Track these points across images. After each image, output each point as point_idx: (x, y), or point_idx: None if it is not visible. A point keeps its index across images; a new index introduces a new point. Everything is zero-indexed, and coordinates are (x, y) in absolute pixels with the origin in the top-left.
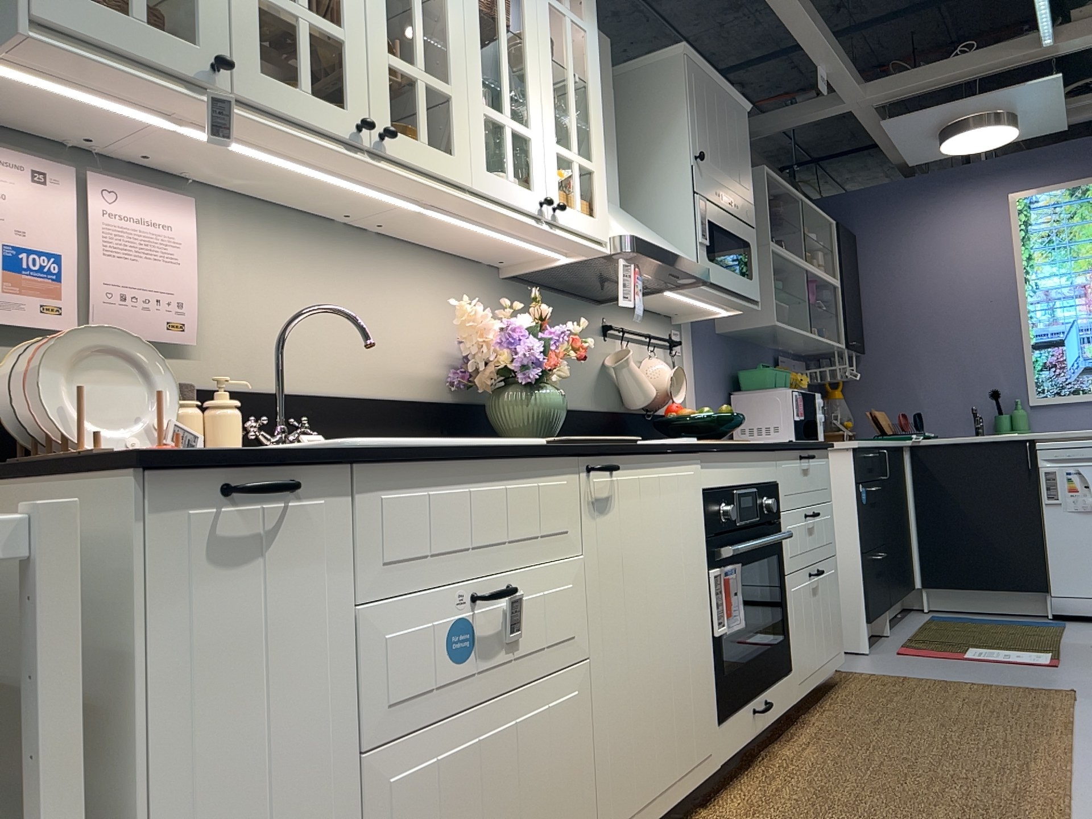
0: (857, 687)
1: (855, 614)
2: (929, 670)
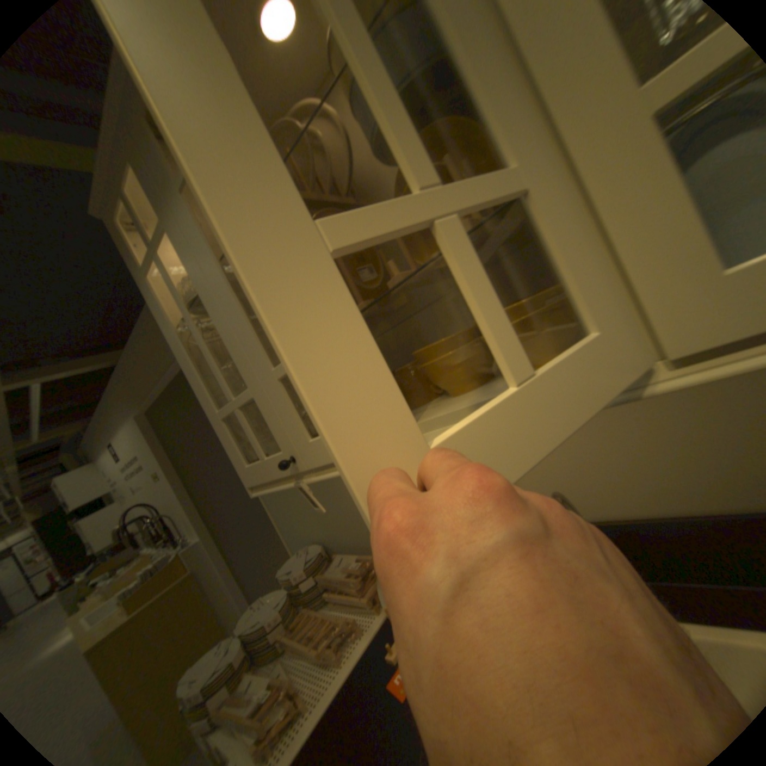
0: None
1: None
2: None
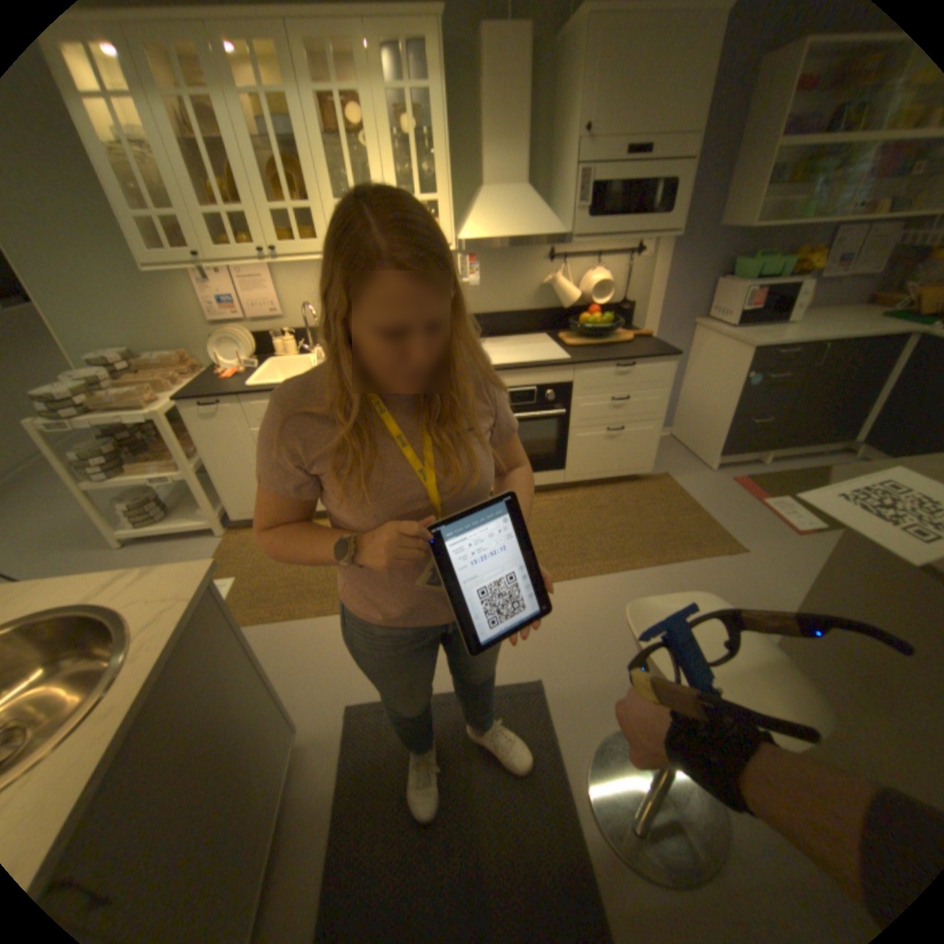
0: (643, 488)
1: (716, 449)
2: (713, 498)
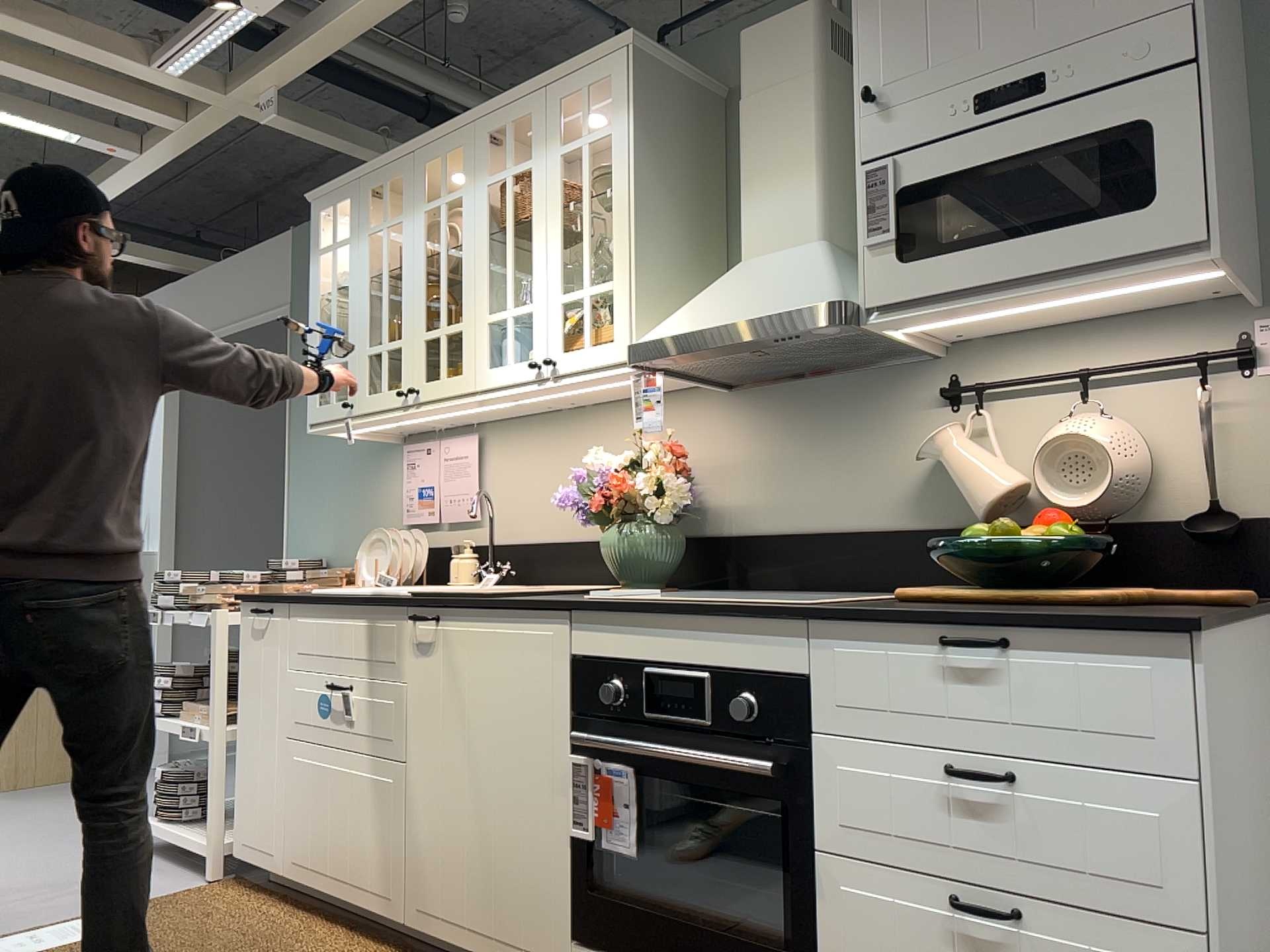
0: None
1: None
2: None
